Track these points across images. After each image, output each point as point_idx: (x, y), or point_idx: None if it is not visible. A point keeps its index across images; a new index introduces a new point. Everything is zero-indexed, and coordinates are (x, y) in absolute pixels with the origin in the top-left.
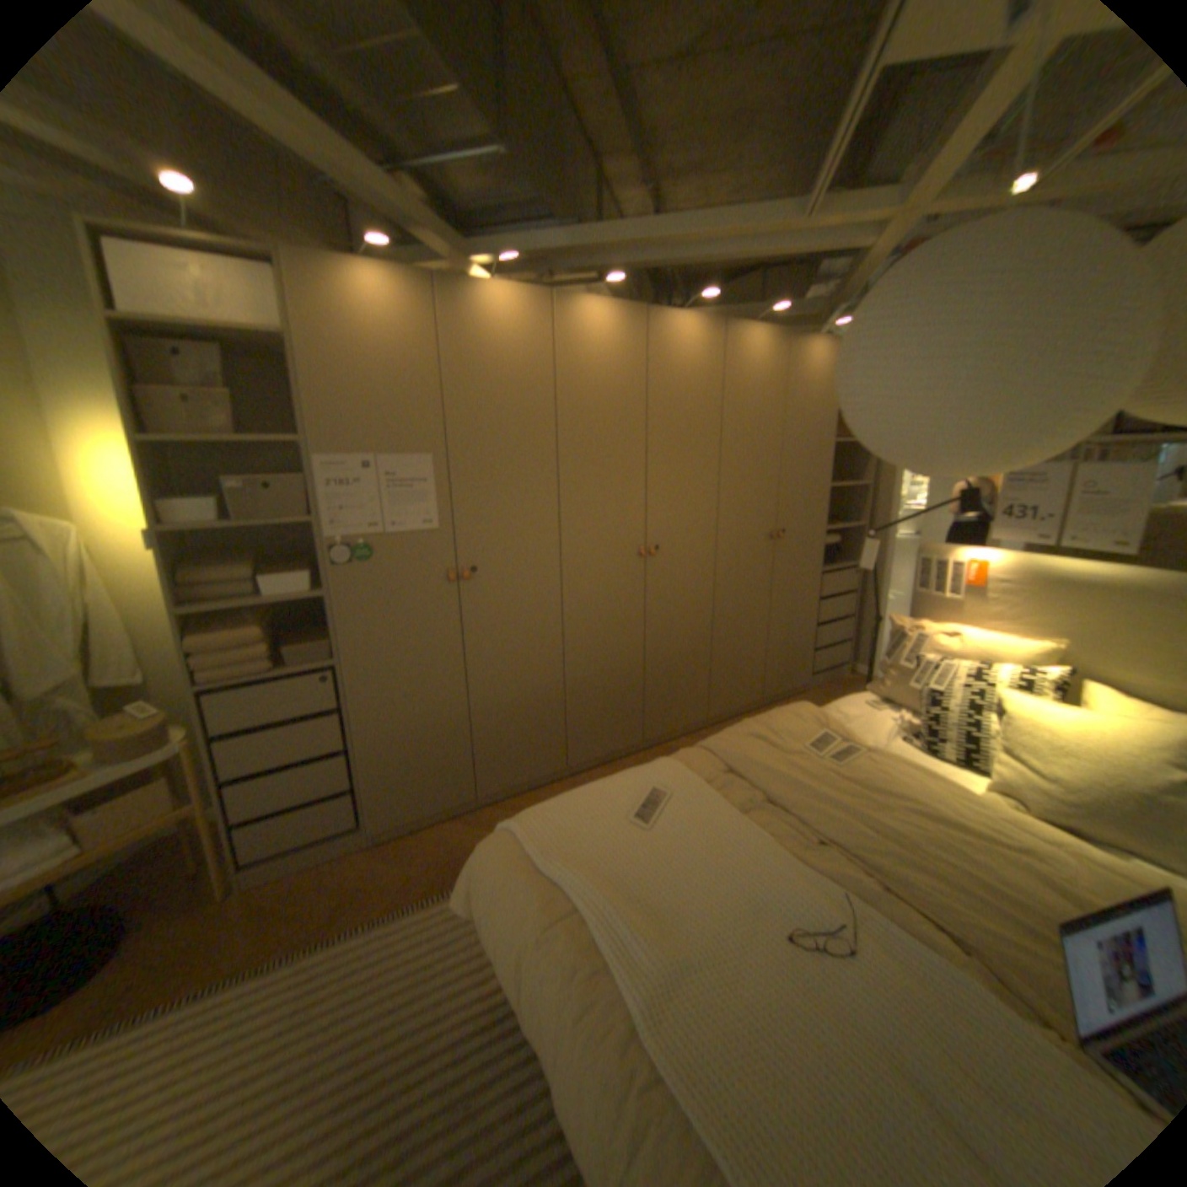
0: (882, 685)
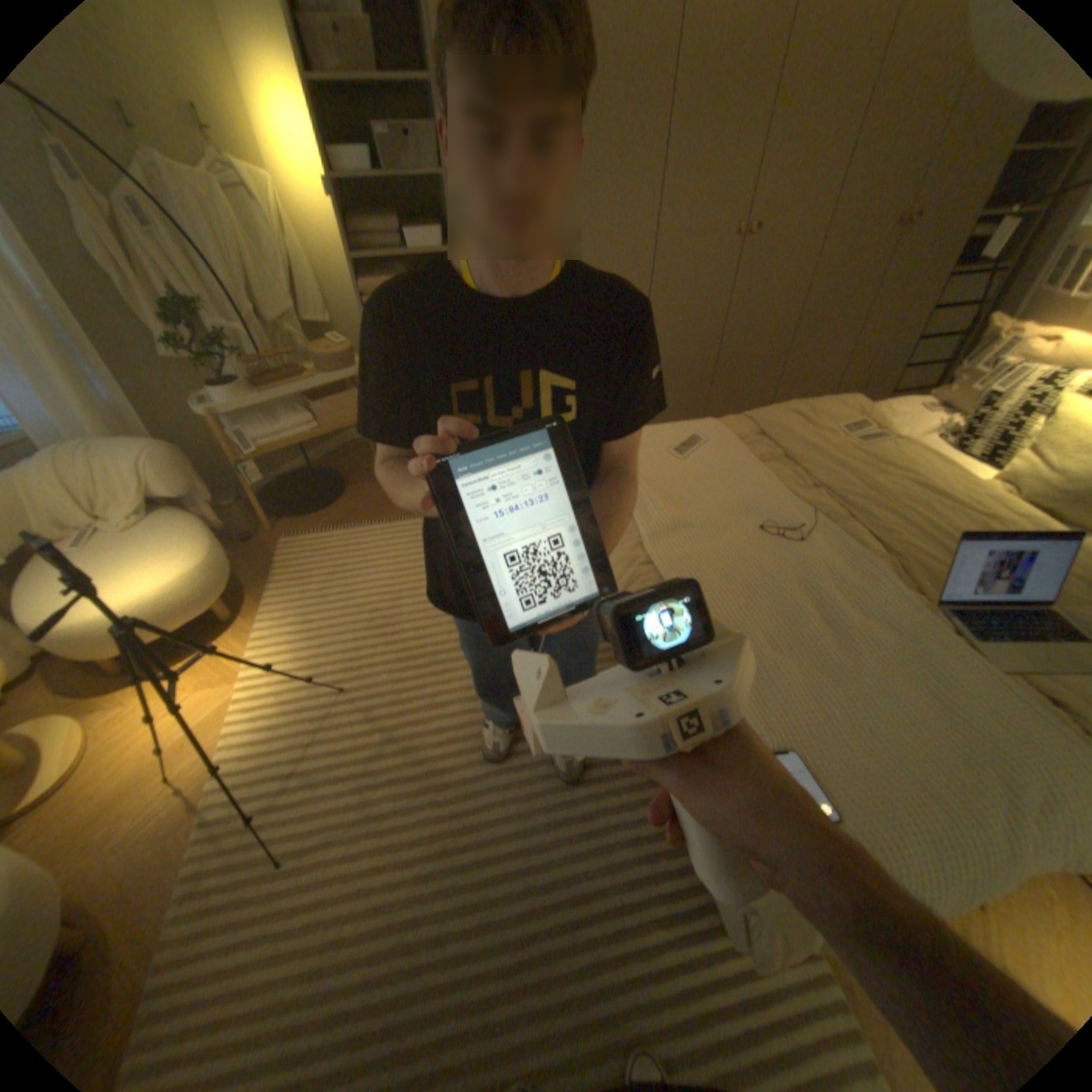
0: (949, 390)
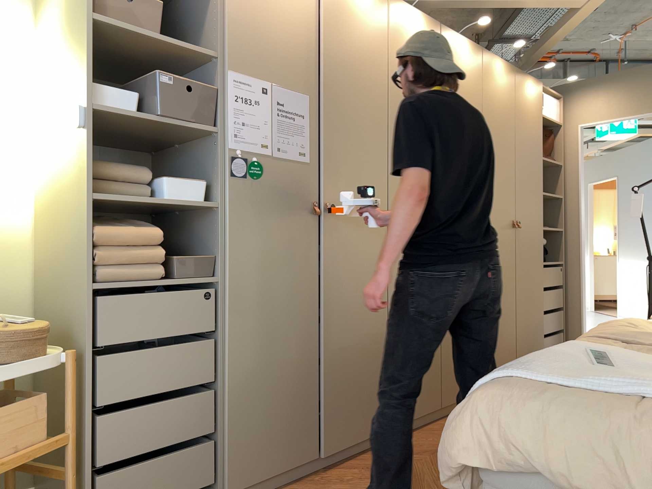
0: None
